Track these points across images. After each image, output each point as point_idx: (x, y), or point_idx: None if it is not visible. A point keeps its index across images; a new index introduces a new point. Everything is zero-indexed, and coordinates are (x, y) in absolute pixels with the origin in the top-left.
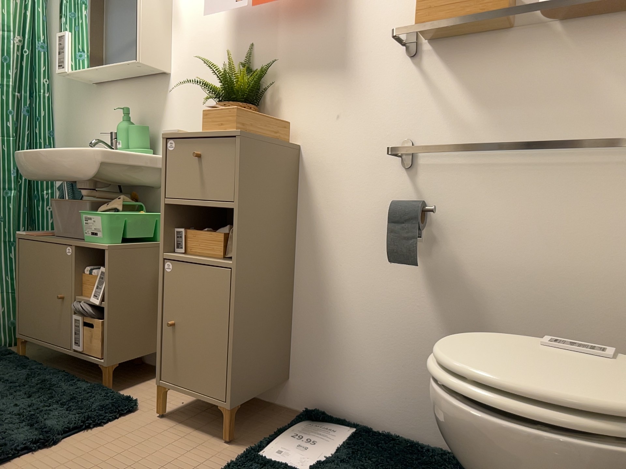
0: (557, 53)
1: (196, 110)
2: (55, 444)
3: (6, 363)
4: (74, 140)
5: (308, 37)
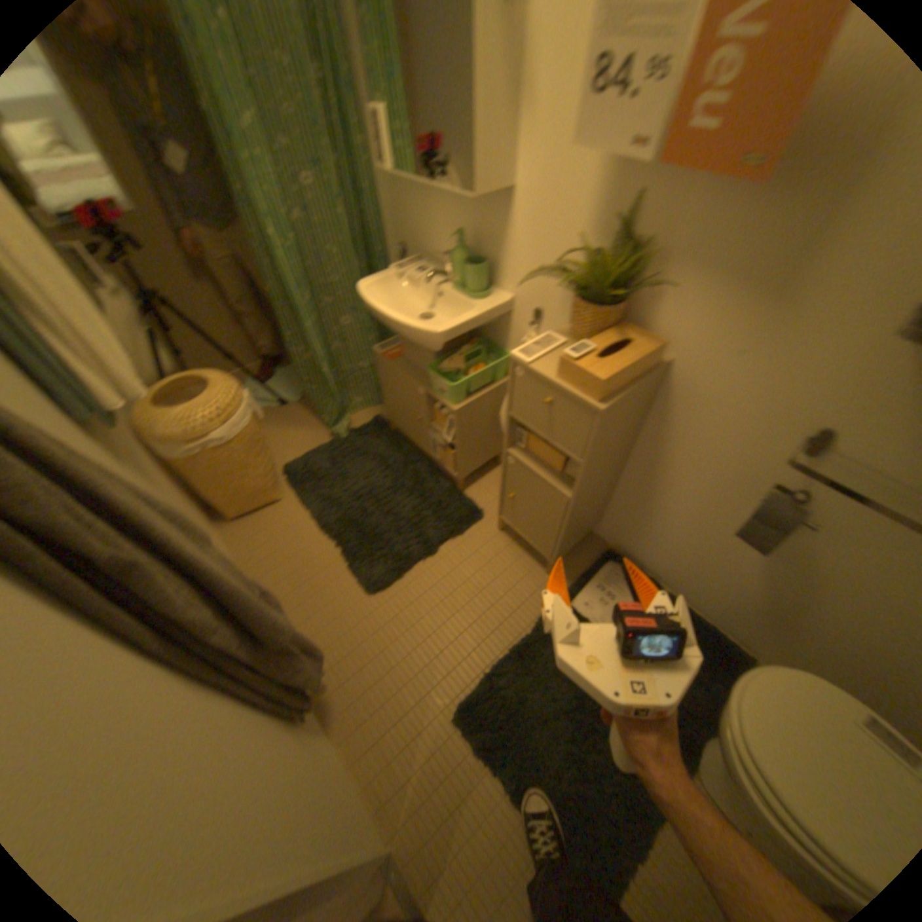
0: None
1: (548, 254)
2: (438, 554)
3: (389, 442)
4: (406, 224)
5: (747, 215)
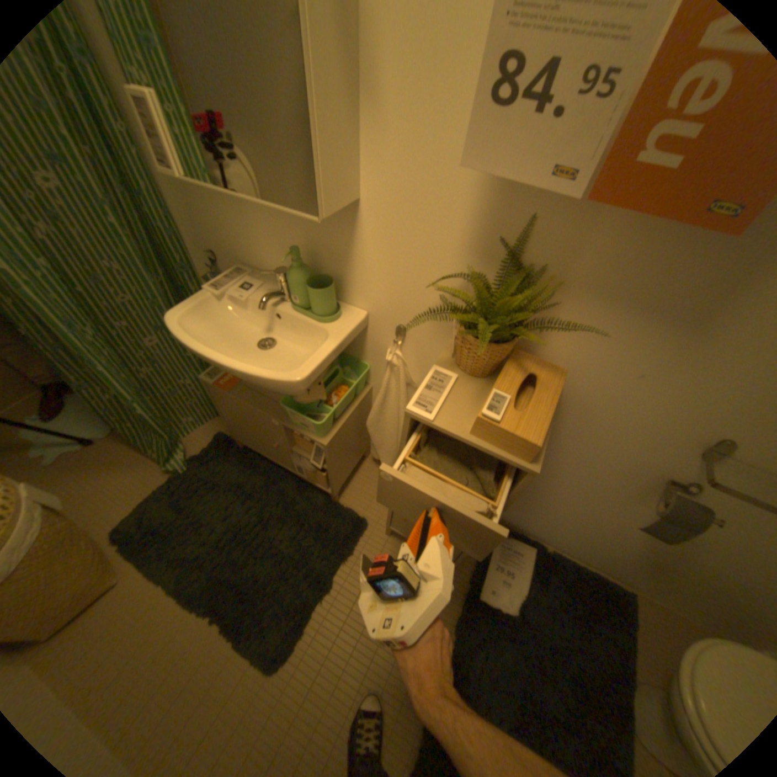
0: None
1: (408, 273)
2: (333, 589)
3: (238, 465)
4: (207, 230)
5: (662, 250)
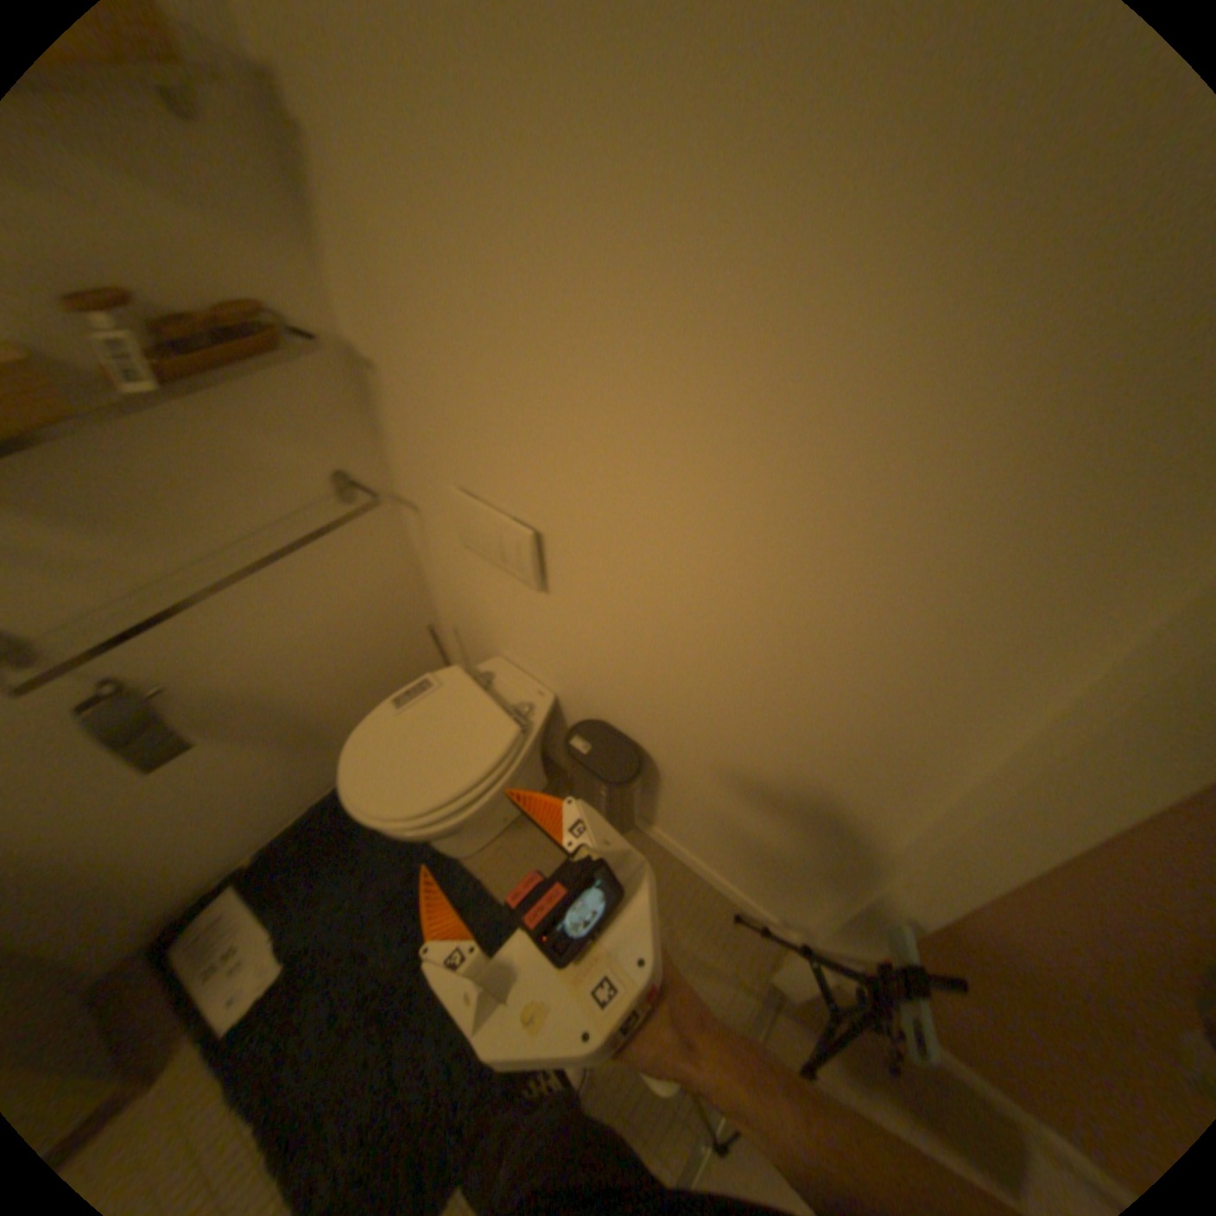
0: (159, 424)
1: None
2: None
3: None
4: None
5: None
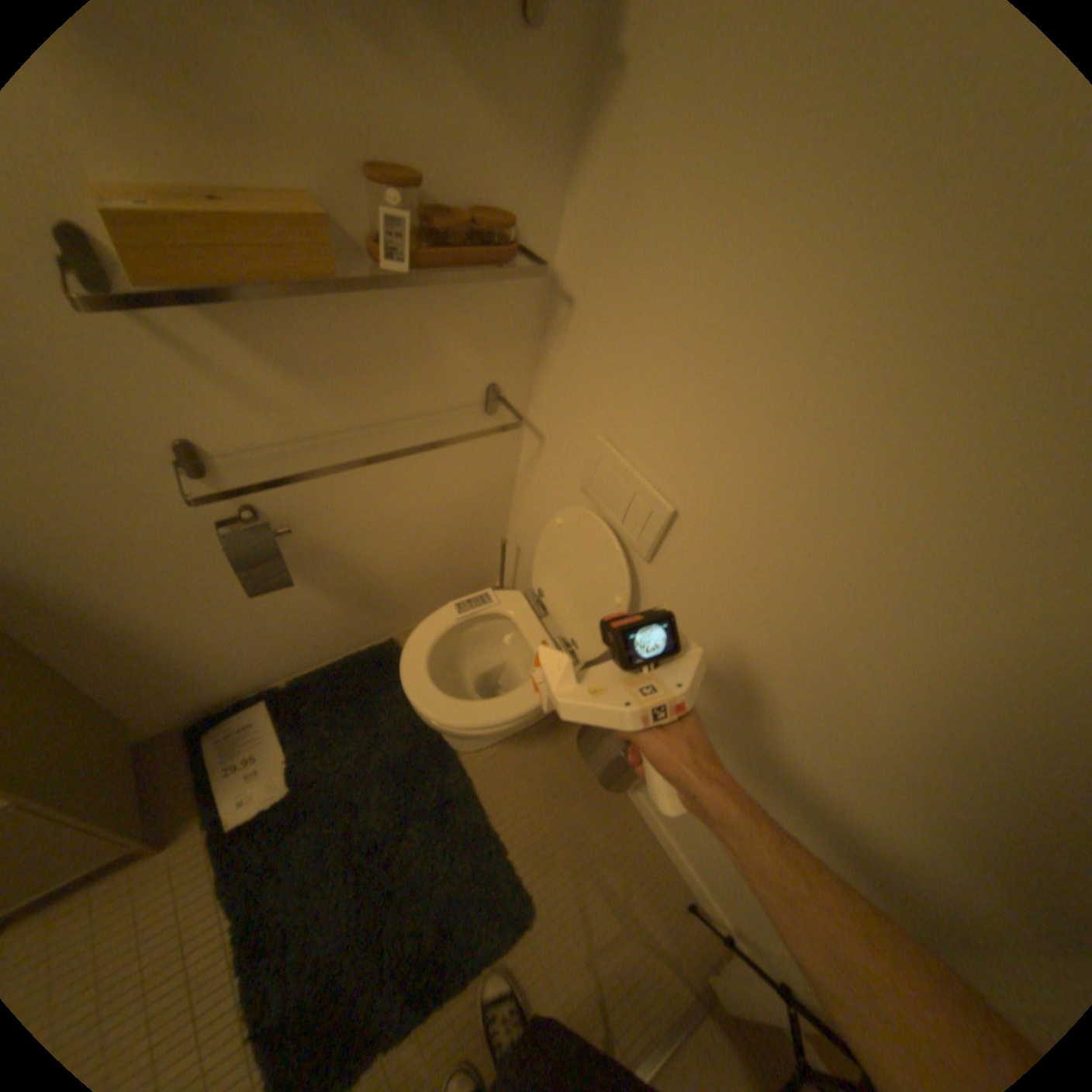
0: (388, 299)
1: None
2: None
3: None
4: None
5: None
